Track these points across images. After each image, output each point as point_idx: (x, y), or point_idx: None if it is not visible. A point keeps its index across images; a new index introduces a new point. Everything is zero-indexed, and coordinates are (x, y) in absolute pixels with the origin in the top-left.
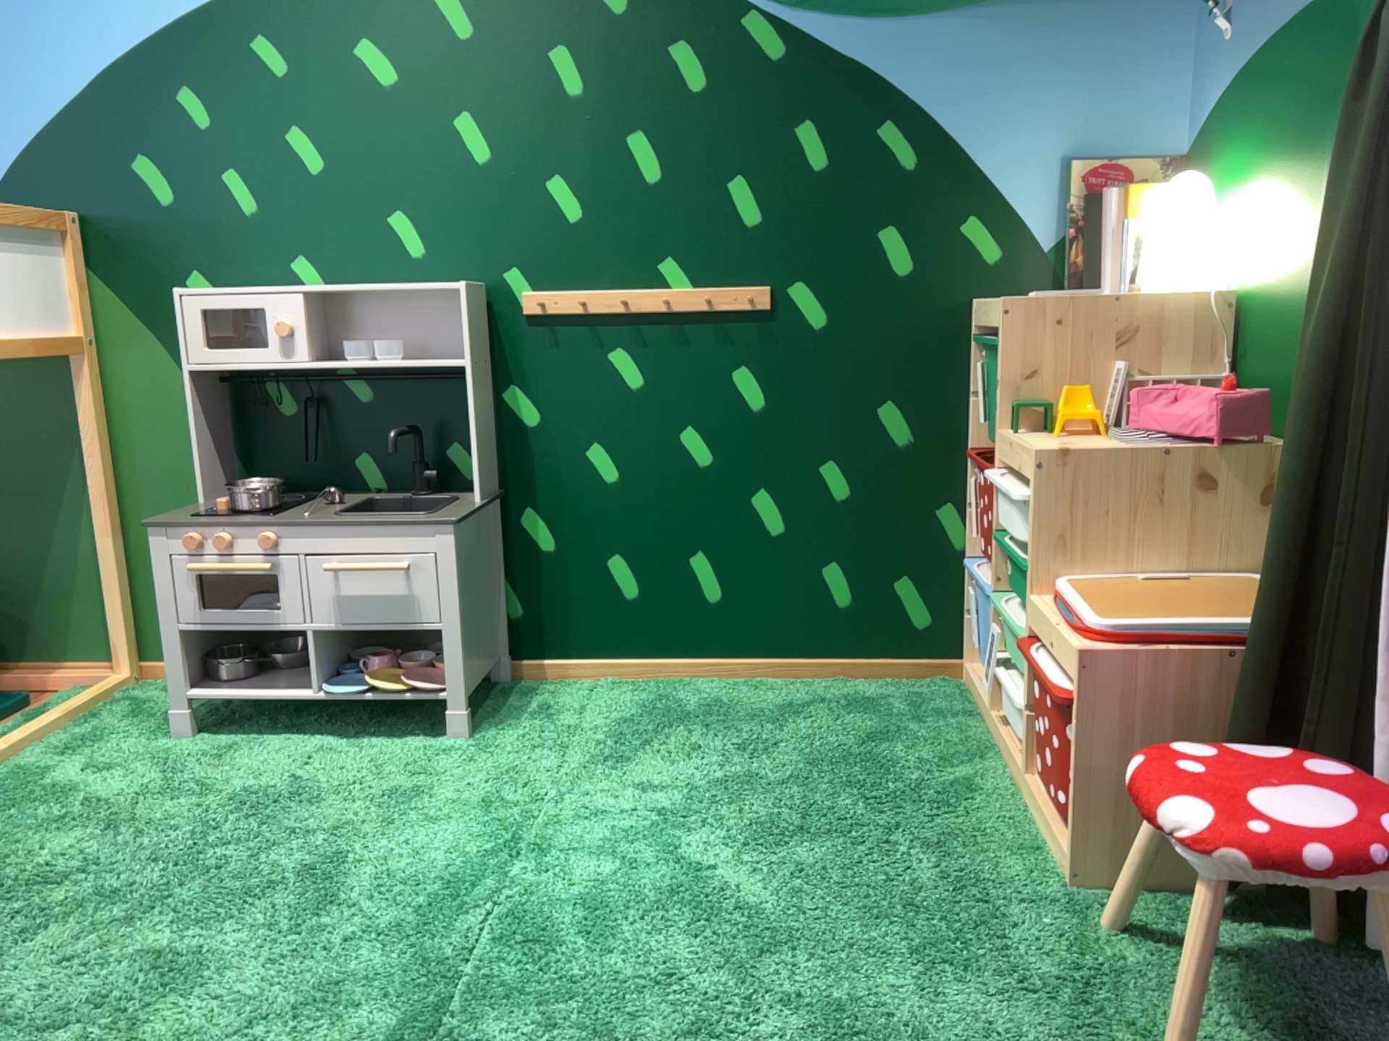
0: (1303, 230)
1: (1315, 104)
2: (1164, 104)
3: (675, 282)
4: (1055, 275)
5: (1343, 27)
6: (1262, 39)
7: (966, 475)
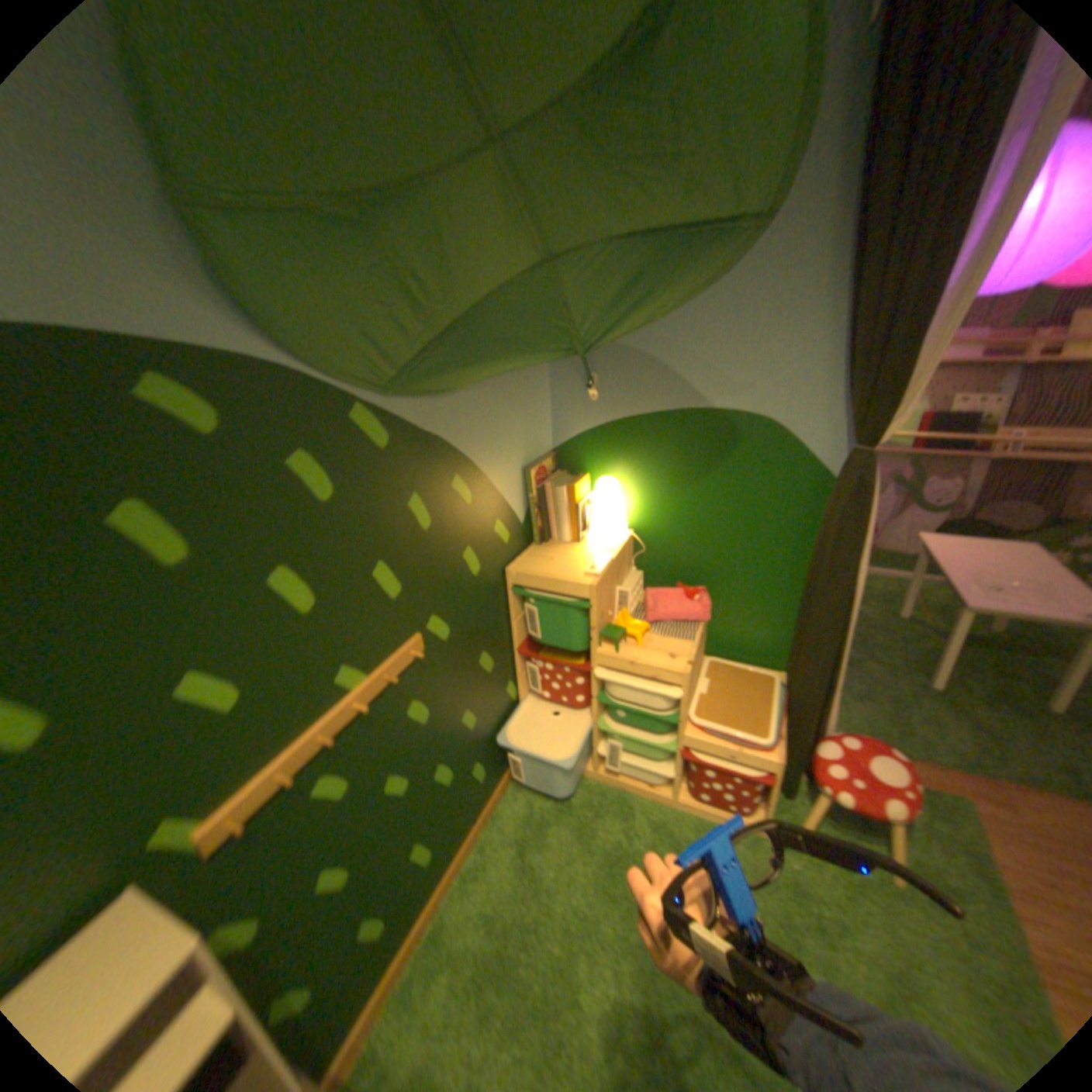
0: (692, 511)
1: (697, 457)
2: (546, 424)
3: (356, 682)
4: (527, 533)
5: (722, 429)
6: (638, 411)
7: (514, 661)
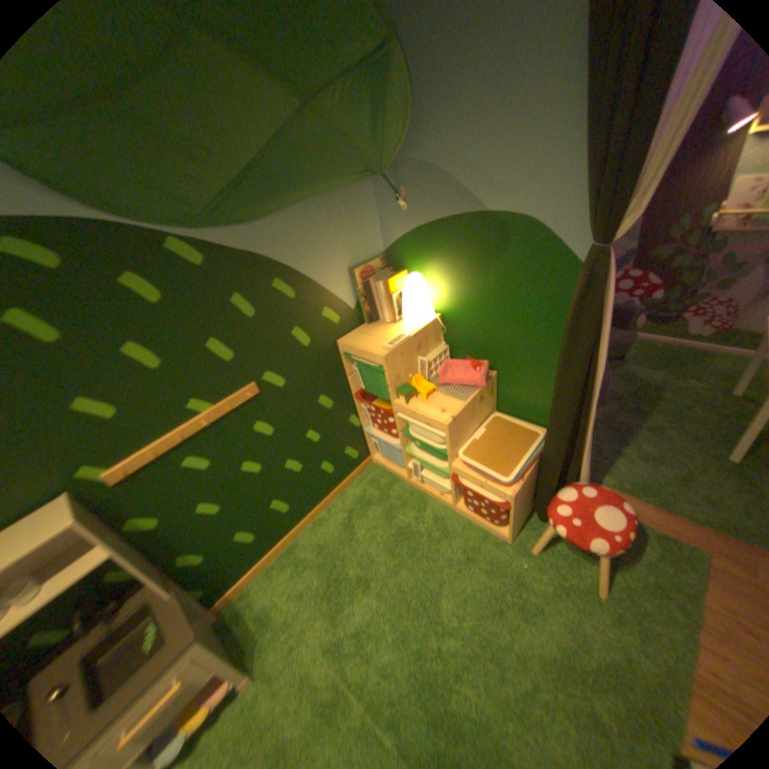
0: (480, 300)
1: (480, 255)
2: (374, 232)
3: (204, 409)
4: (359, 316)
5: (496, 229)
6: (434, 217)
7: (355, 403)
